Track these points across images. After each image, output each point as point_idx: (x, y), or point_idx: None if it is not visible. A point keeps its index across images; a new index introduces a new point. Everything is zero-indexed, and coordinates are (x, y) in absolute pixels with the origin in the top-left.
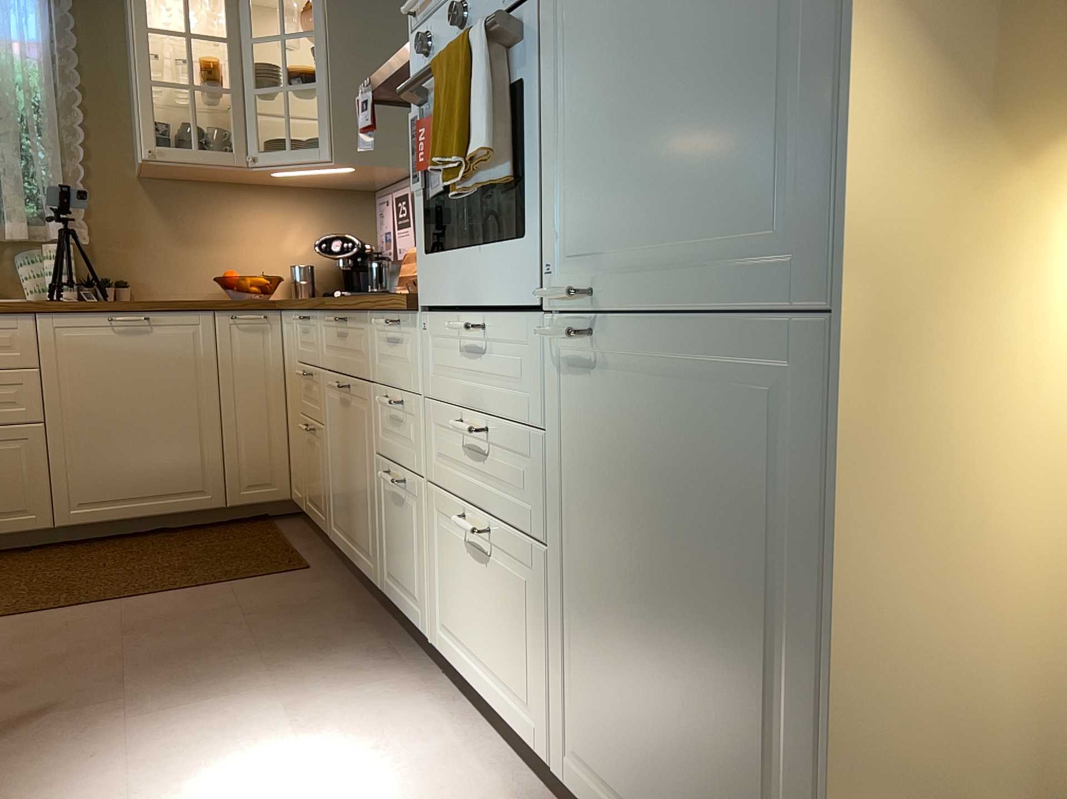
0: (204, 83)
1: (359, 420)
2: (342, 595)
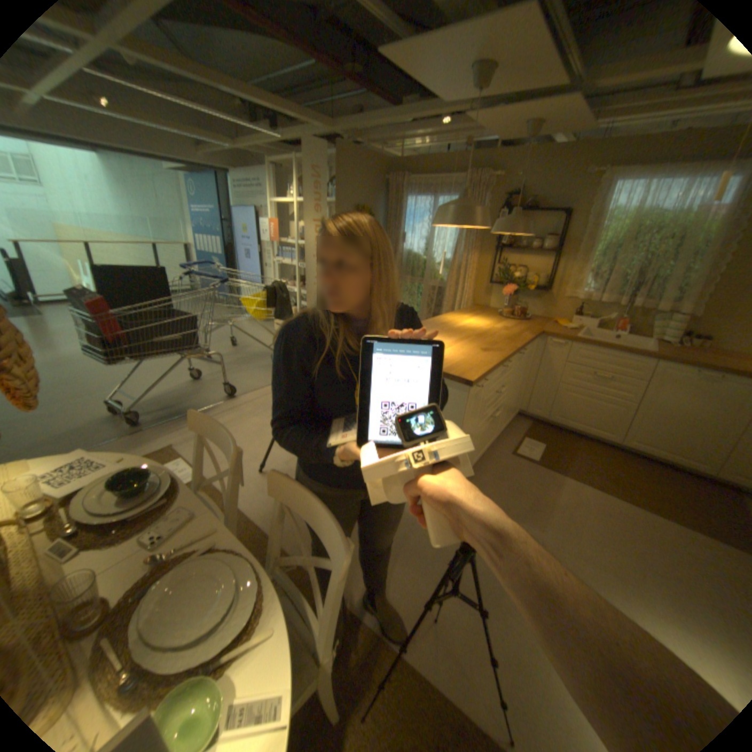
0: None
1: None
2: None
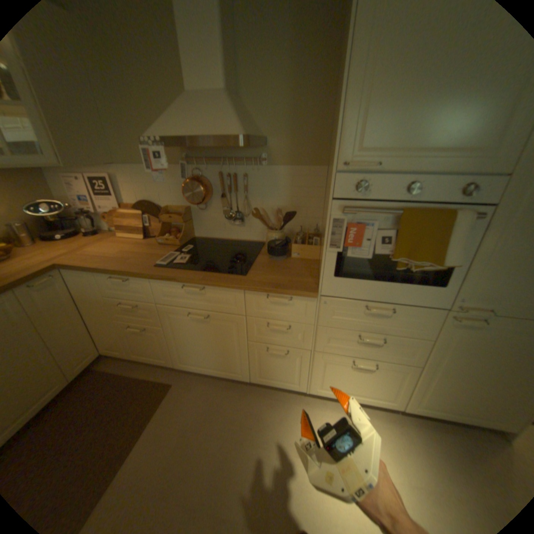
0: None
1: (223, 328)
2: (210, 389)
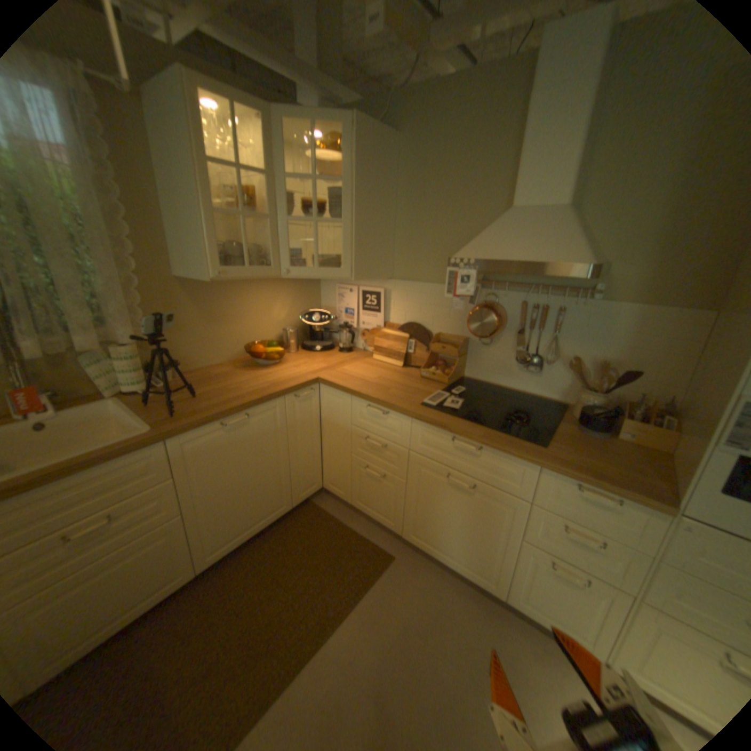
0: (244, 209)
1: (490, 511)
2: (444, 586)
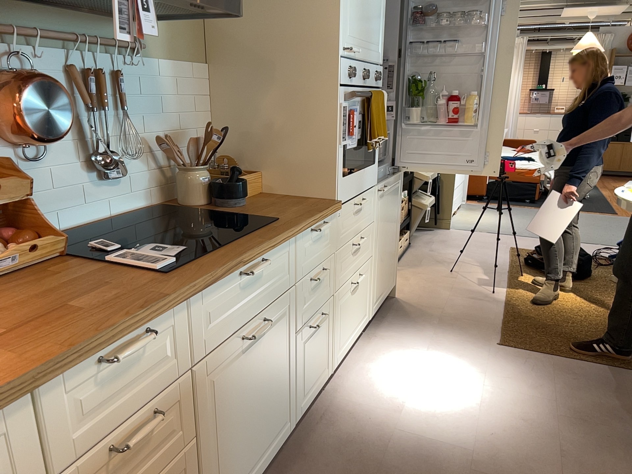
0: None
1: (275, 334)
2: None
